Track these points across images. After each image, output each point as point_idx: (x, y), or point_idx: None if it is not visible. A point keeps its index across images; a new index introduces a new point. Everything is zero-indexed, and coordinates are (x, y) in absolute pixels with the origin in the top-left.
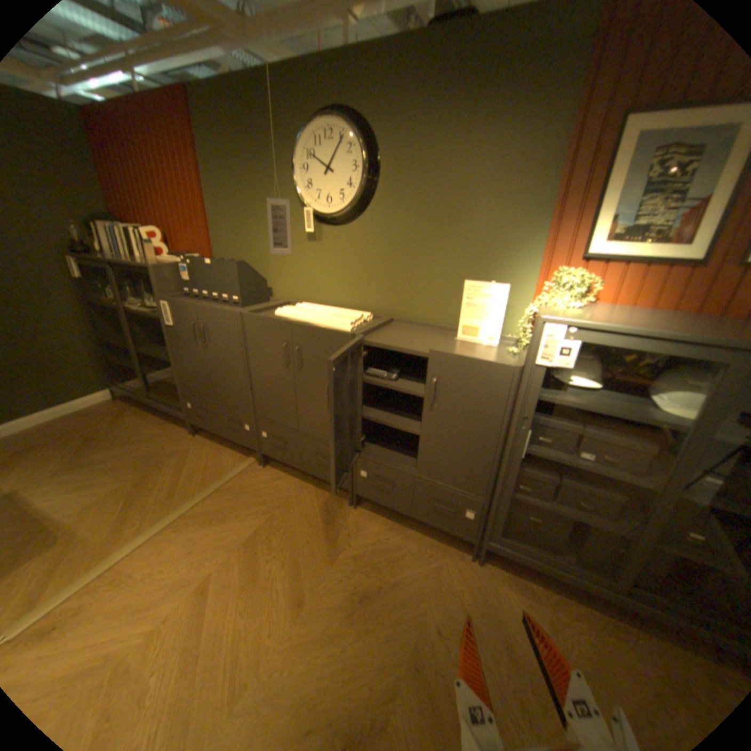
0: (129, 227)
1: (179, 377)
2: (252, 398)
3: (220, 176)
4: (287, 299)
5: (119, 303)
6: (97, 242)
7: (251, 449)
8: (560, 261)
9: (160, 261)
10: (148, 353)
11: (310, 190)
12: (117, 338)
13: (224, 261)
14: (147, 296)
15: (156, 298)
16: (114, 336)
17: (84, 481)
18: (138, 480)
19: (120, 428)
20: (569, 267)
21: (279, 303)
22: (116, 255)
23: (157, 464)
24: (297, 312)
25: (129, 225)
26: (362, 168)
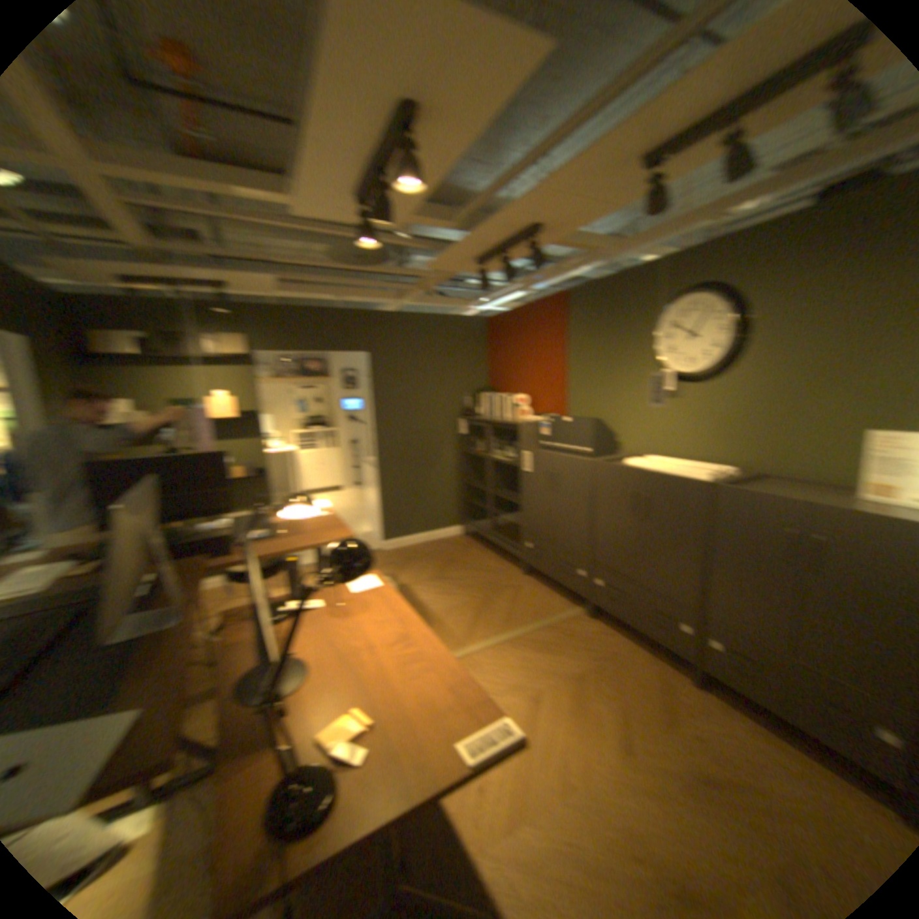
0: (508, 396)
1: (527, 518)
2: (593, 545)
3: (588, 351)
4: (637, 453)
5: (488, 455)
6: (480, 409)
7: (585, 598)
8: None
9: (528, 421)
10: (504, 497)
11: (674, 354)
12: (480, 483)
13: (584, 419)
14: (509, 450)
15: (523, 450)
16: (477, 482)
17: (450, 590)
18: (486, 600)
19: (471, 558)
20: None
21: (630, 456)
22: (494, 418)
23: (499, 592)
24: (651, 463)
25: (507, 395)
26: (733, 330)
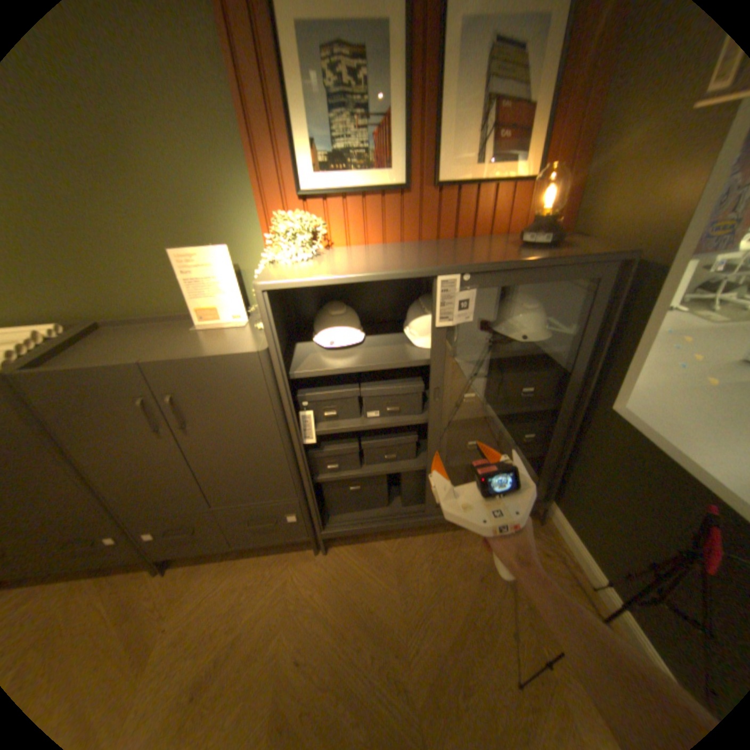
0: None
1: None
2: None
3: None
4: None
5: None
6: None
7: None
8: (276, 206)
9: None
10: None
11: None
12: None
13: None
14: None
15: None
16: None
17: None
18: None
19: None
20: (288, 212)
21: None
22: None
23: None
24: None
25: None
26: None
